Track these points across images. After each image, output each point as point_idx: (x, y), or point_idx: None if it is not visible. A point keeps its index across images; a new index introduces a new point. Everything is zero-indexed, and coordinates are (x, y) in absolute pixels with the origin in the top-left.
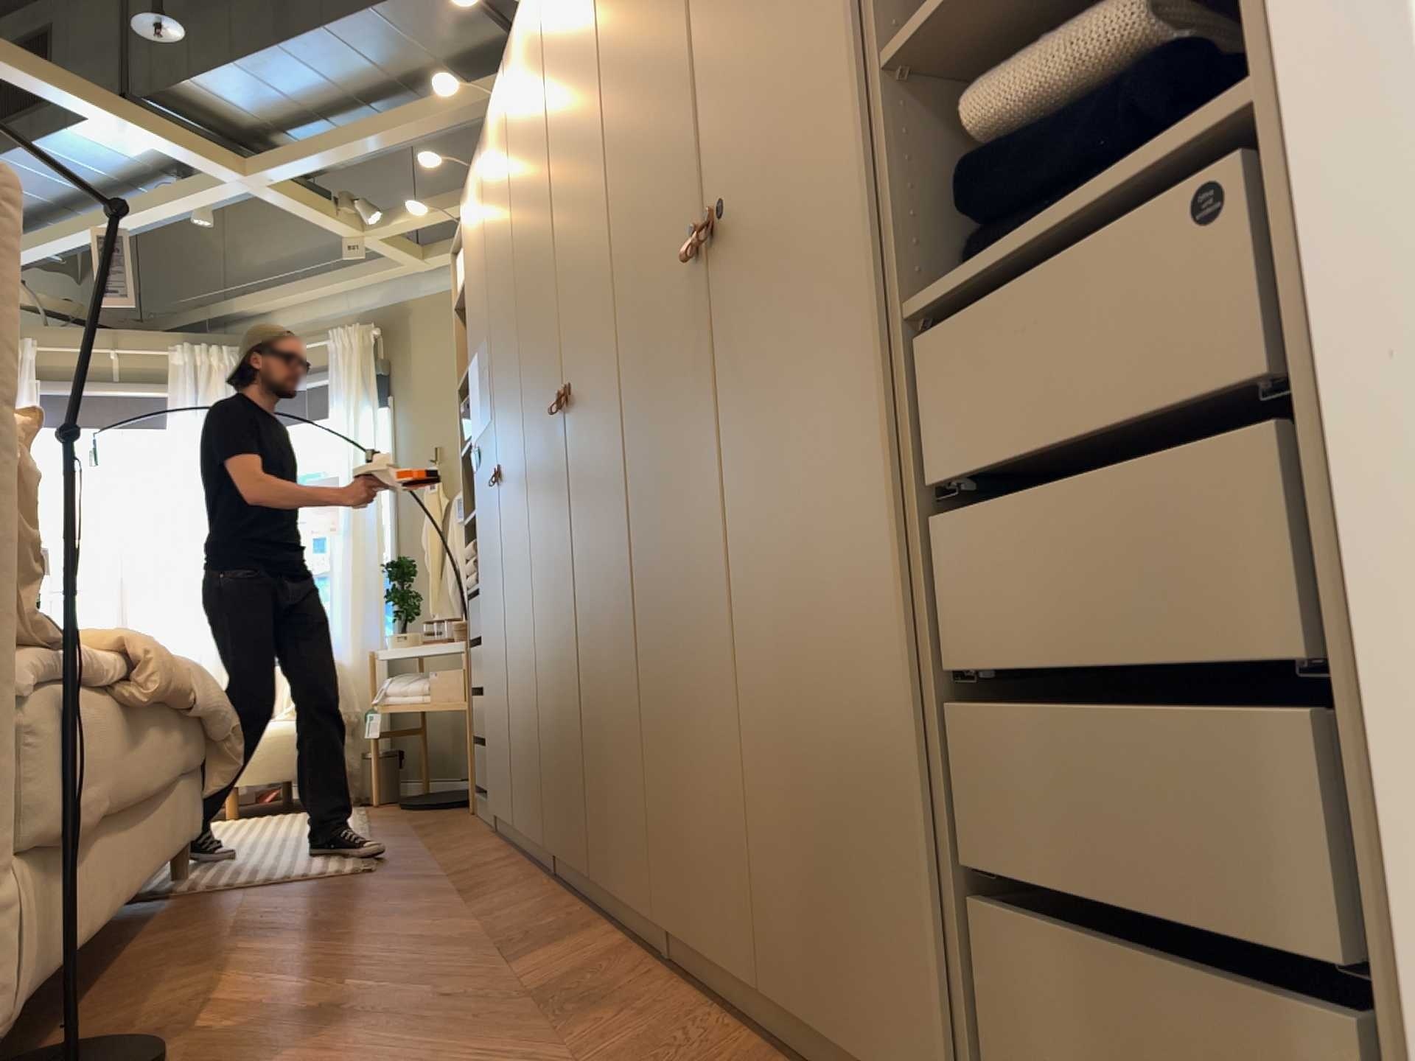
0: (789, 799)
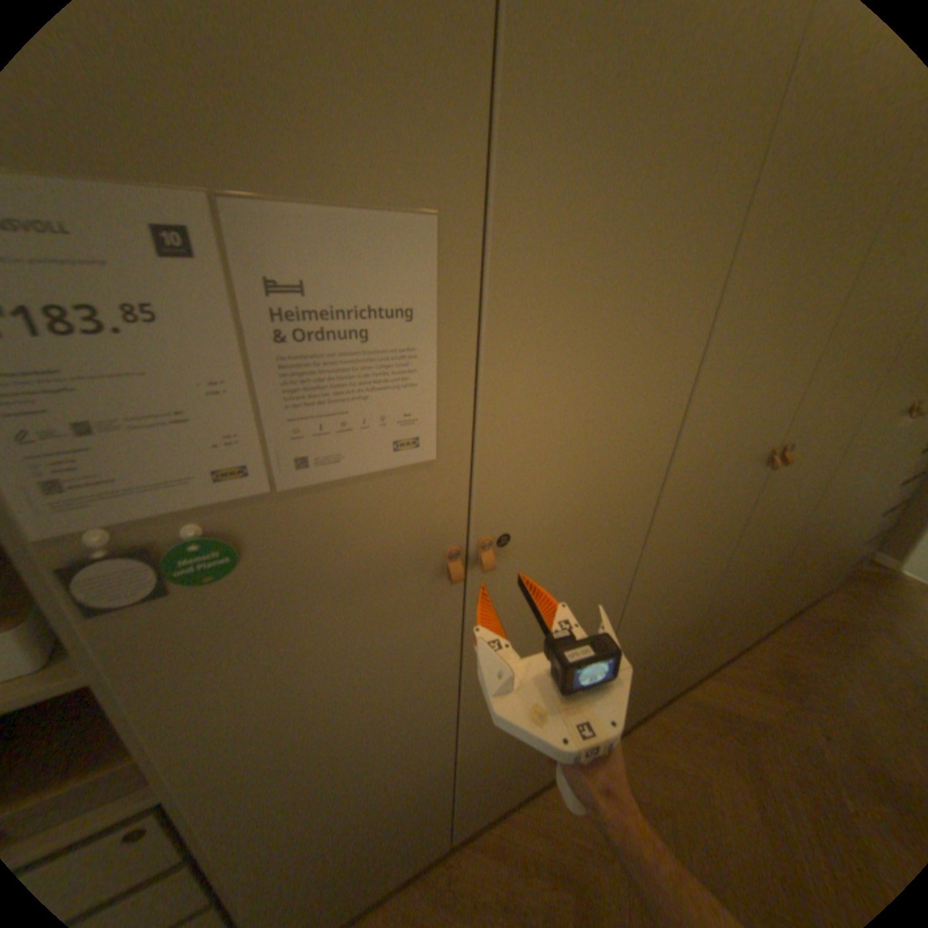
0: (833, 568)
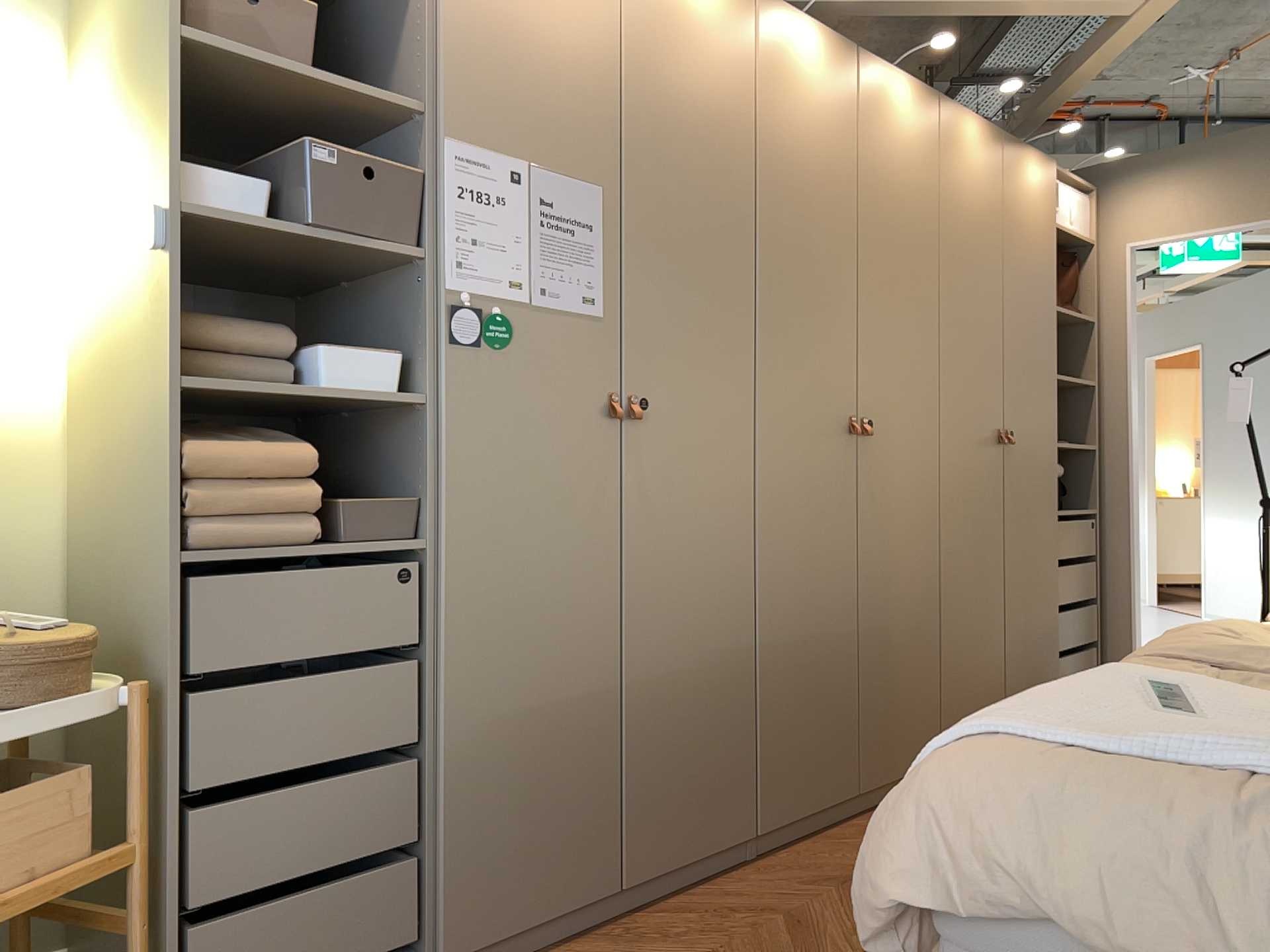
0: (1026, 658)
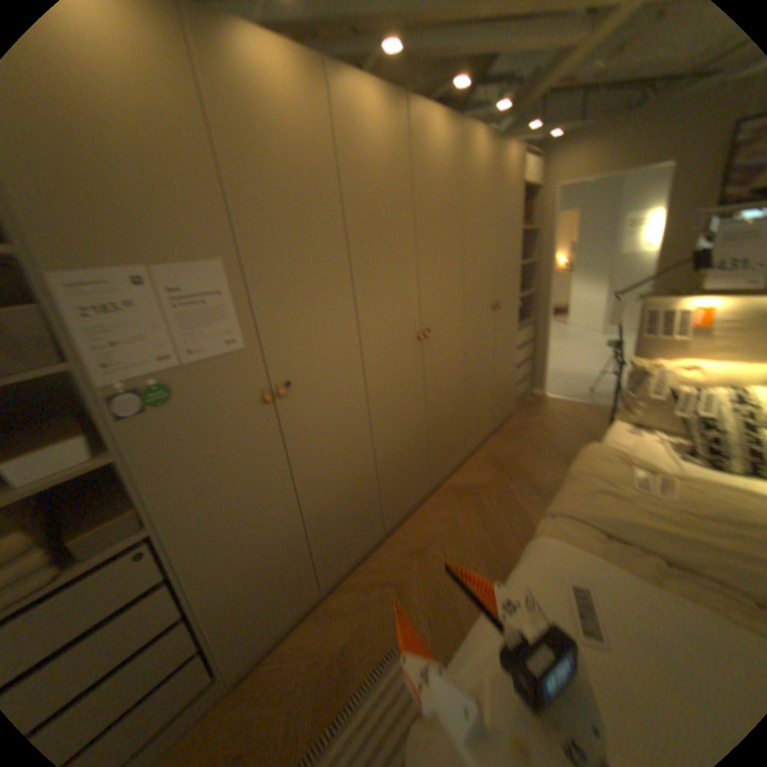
0: (502, 399)
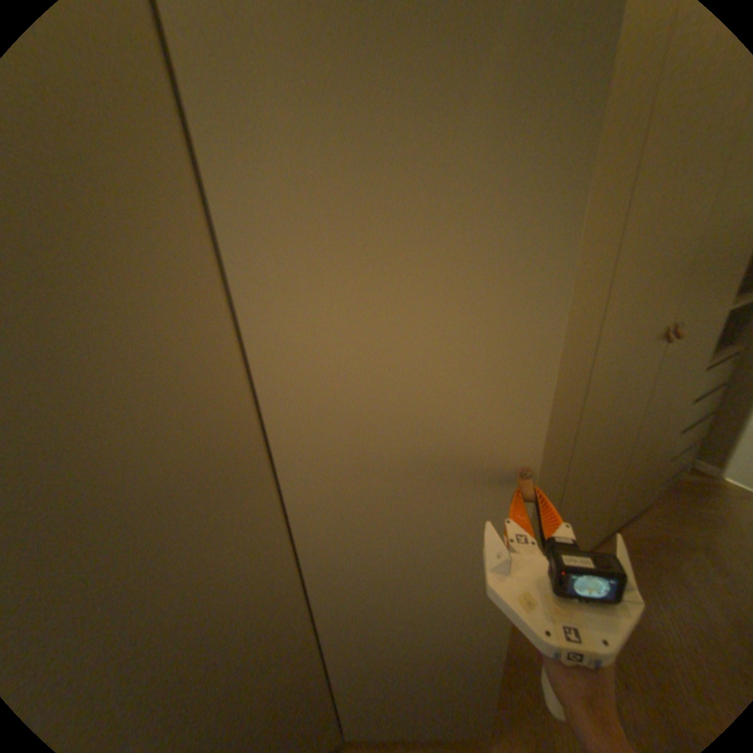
0: (637, 489)
